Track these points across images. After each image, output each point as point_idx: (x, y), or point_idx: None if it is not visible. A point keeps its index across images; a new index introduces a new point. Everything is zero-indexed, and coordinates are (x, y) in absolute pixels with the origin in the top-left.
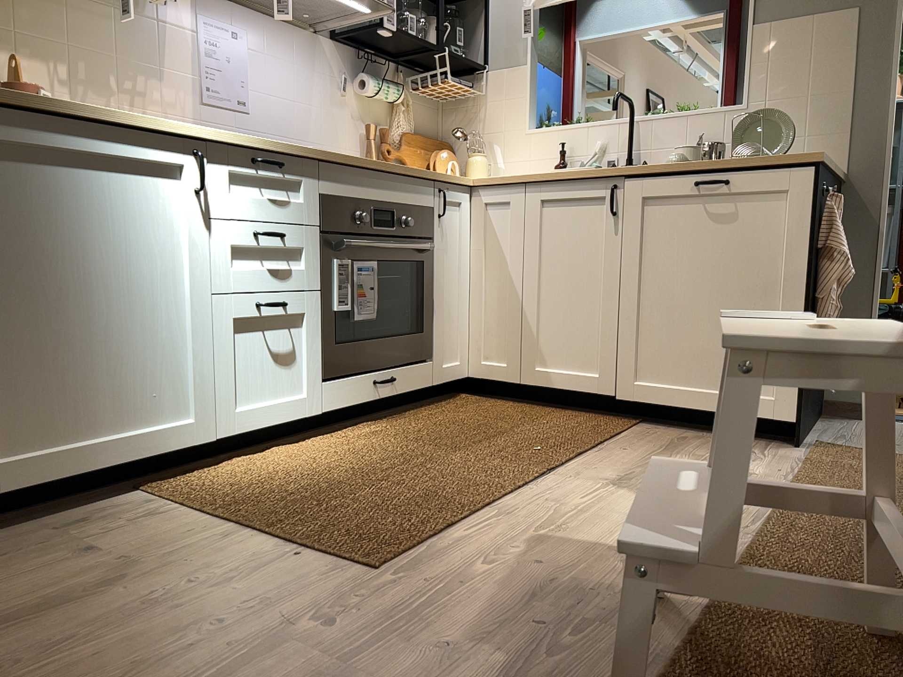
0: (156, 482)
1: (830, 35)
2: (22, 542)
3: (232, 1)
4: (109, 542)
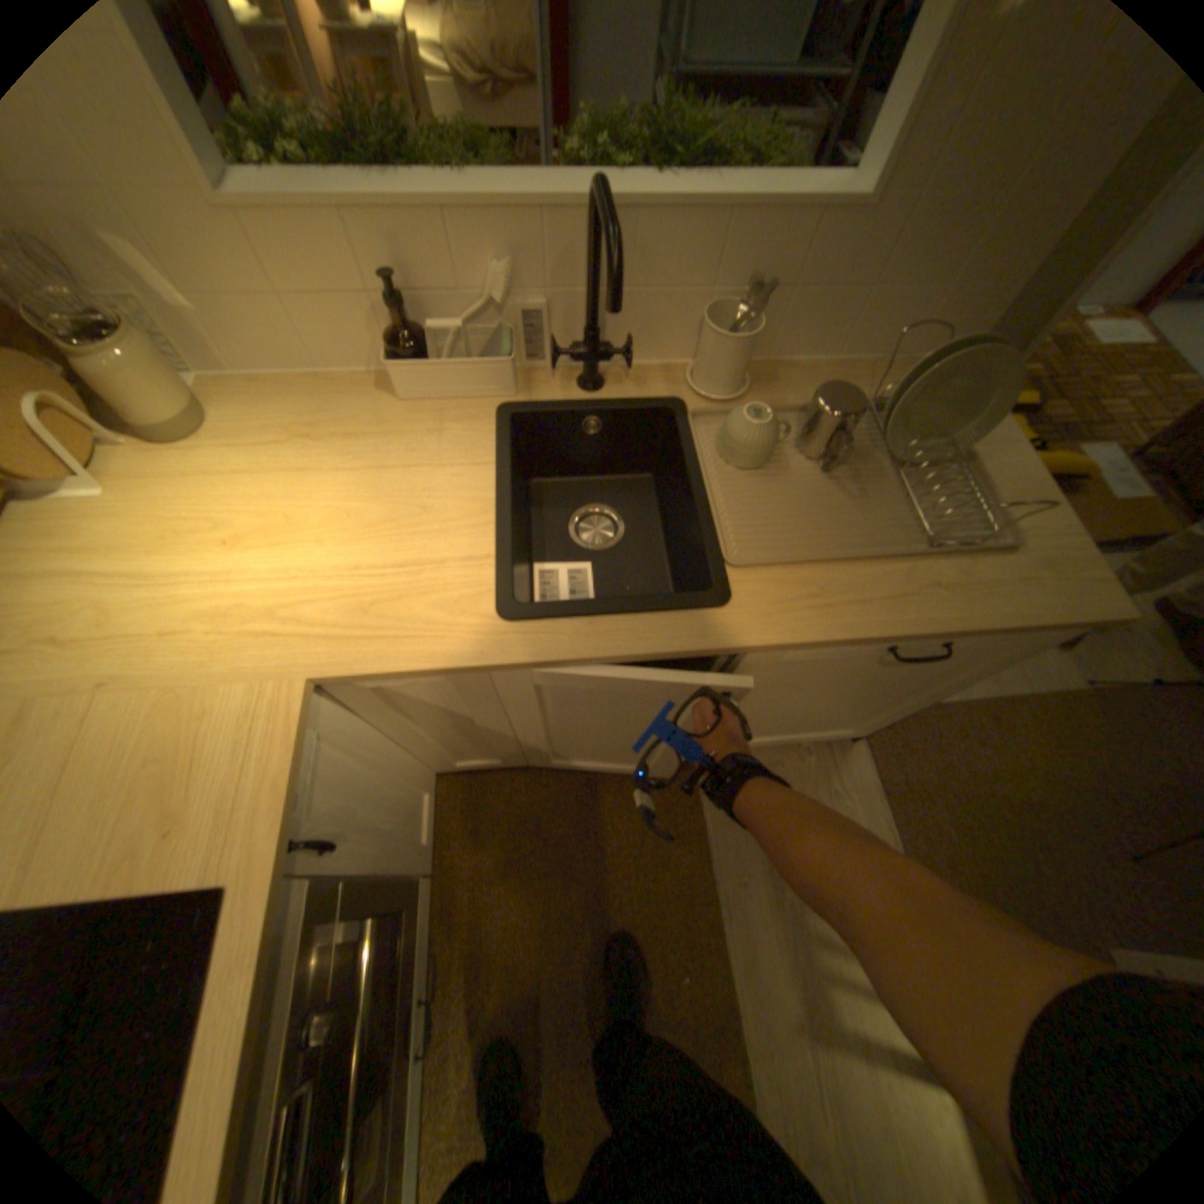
0: None
1: None
2: None
3: None
4: None
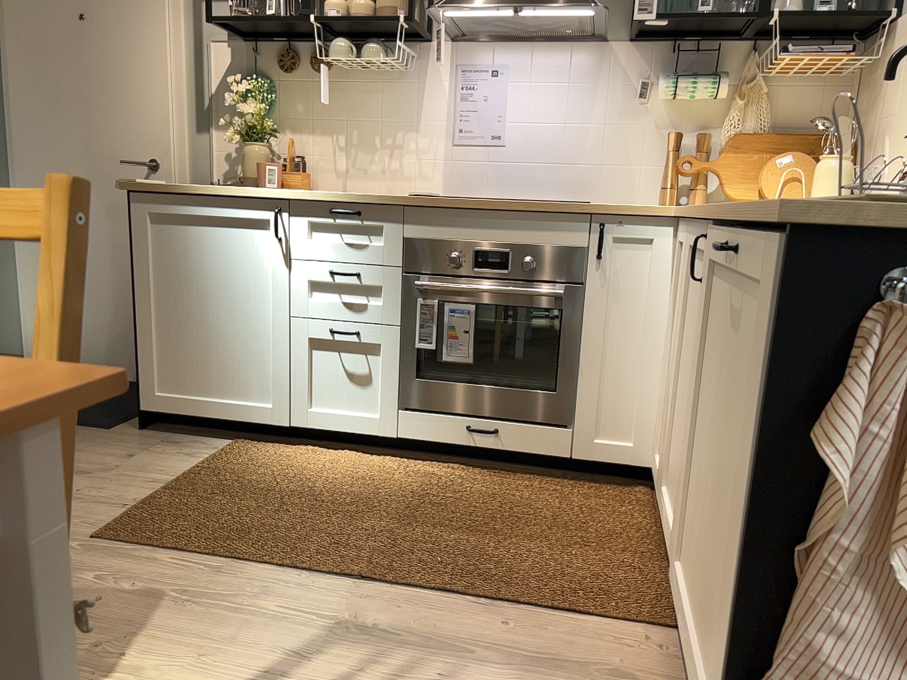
0: (255, 440)
1: None
2: (145, 440)
3: (492, 38)
4: (144, 458)
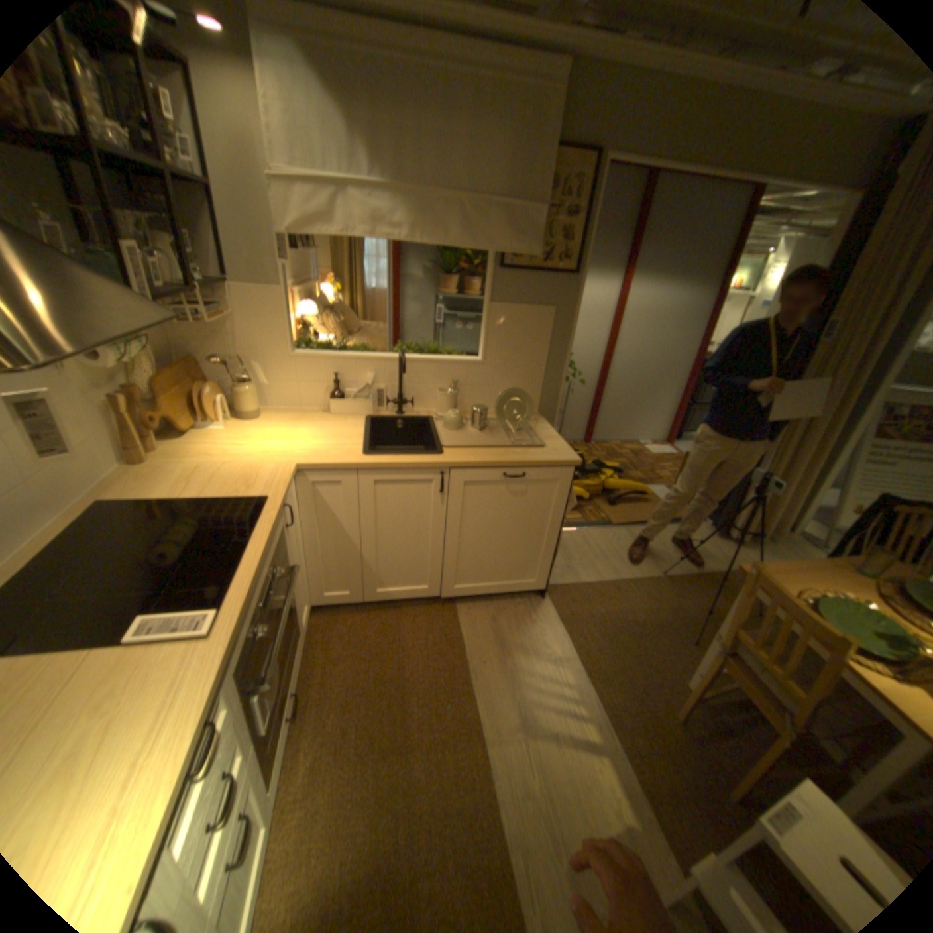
0: None
1: (539, 321)
2: None
3: None
4: None
